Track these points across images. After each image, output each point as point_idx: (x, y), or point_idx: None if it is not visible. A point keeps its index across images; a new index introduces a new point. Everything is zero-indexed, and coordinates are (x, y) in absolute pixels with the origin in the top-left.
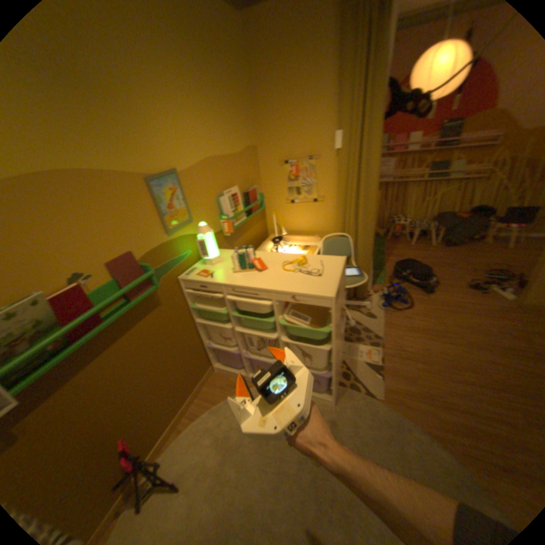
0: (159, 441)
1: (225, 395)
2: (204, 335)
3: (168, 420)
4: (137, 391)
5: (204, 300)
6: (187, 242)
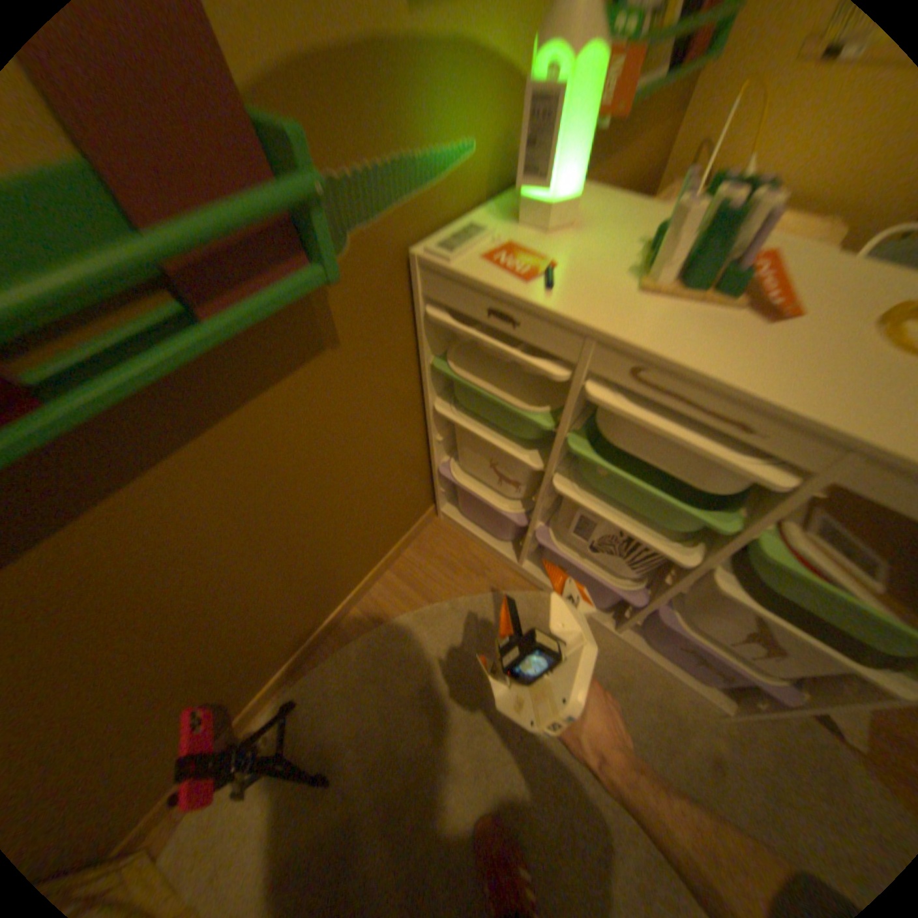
0: (298, 653)
1: (454, 587)
2: (439, 446)
3: (321, 617)
4: (242, 585)
5: (472, 359)
6: (474, 89)
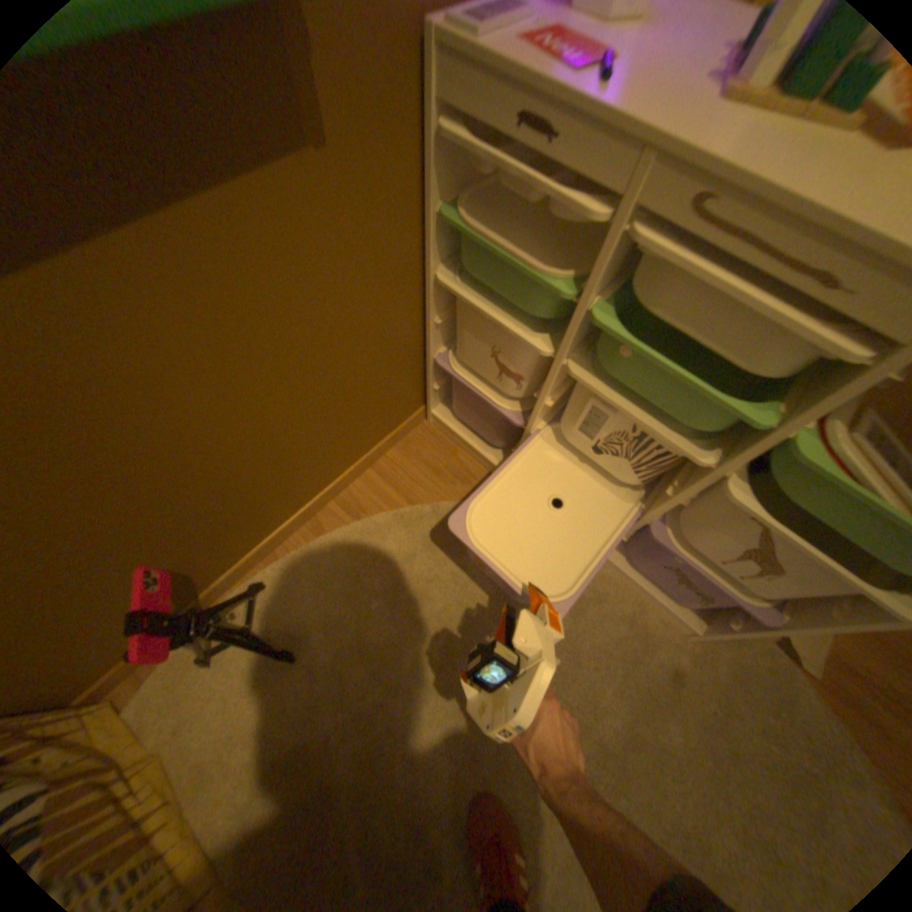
0: (271, 537)
1: (437, 491)
2: (436, 331)
3: (295, 504)
4: (203, 446)
5: (488, 209)
6: None
